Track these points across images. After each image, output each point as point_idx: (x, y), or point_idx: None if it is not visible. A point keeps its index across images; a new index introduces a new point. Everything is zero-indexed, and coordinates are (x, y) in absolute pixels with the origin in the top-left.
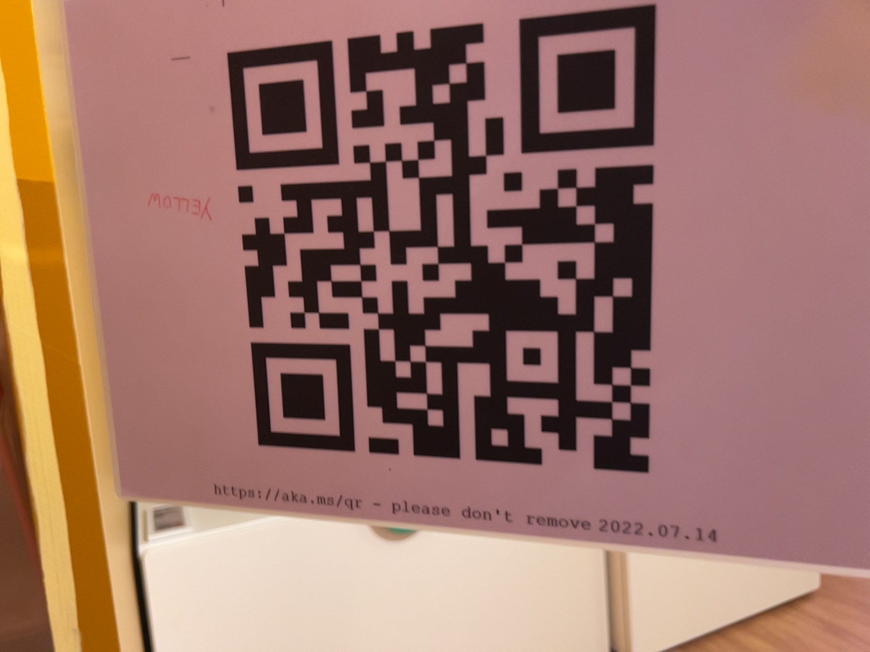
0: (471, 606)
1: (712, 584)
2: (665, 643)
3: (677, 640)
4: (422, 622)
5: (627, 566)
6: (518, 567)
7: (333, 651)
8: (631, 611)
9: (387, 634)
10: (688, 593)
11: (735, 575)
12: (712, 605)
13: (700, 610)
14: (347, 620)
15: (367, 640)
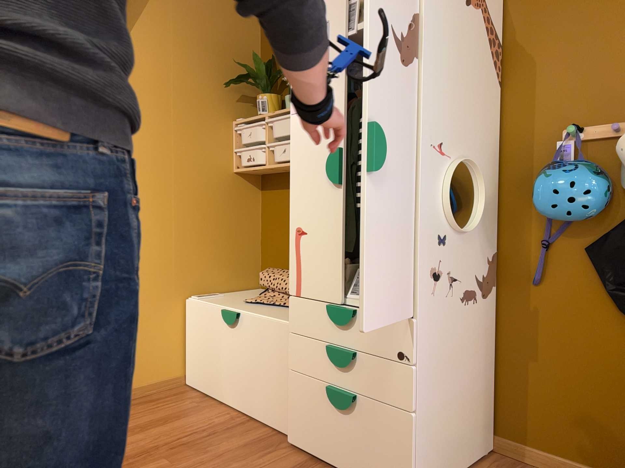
0: (246, 367)
1: (327, 432)
2: (301, 444)
3: (306, 447)
4: (233, 362)
5: (290, 389)
6: (260, 362)
7: (213, 355)
8: (290, 413)
9: (224, 359)
10: (314, 426)
11: (341, 439)
12: (327, 445)
13: (320, 442)
14: (216, 346)
15: (220, 357)
